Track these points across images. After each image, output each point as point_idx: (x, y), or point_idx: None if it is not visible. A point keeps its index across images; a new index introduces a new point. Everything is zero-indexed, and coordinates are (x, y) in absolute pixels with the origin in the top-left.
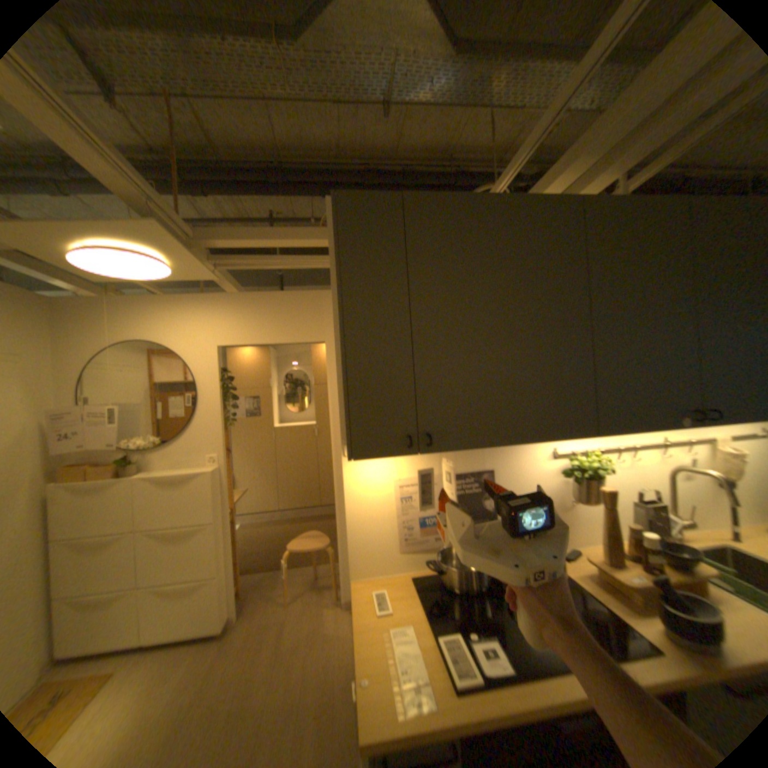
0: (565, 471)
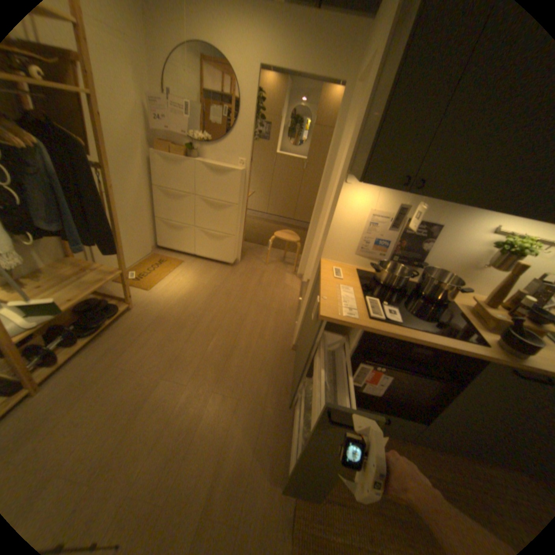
0: (497, 243)
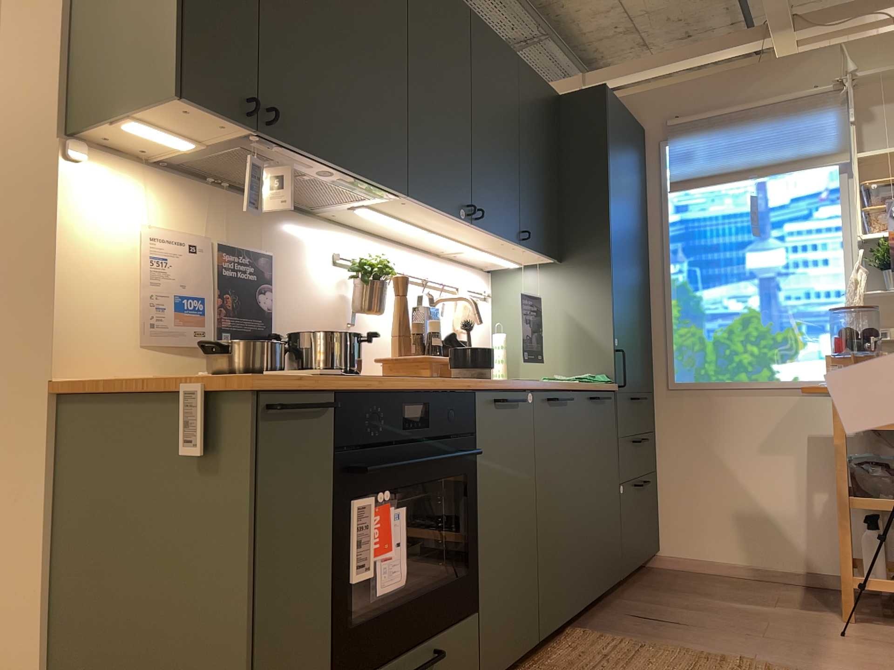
0: (350, 272)
